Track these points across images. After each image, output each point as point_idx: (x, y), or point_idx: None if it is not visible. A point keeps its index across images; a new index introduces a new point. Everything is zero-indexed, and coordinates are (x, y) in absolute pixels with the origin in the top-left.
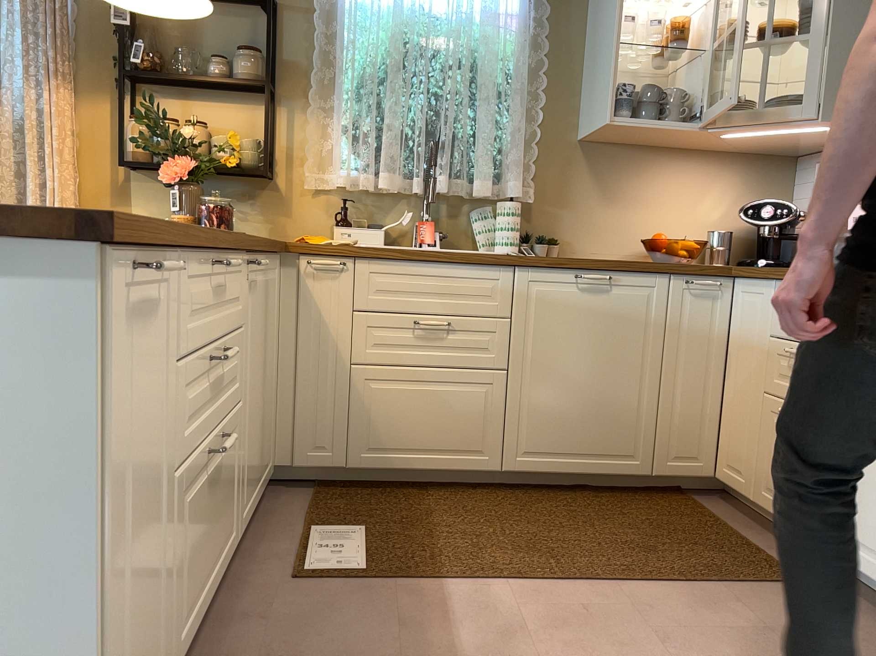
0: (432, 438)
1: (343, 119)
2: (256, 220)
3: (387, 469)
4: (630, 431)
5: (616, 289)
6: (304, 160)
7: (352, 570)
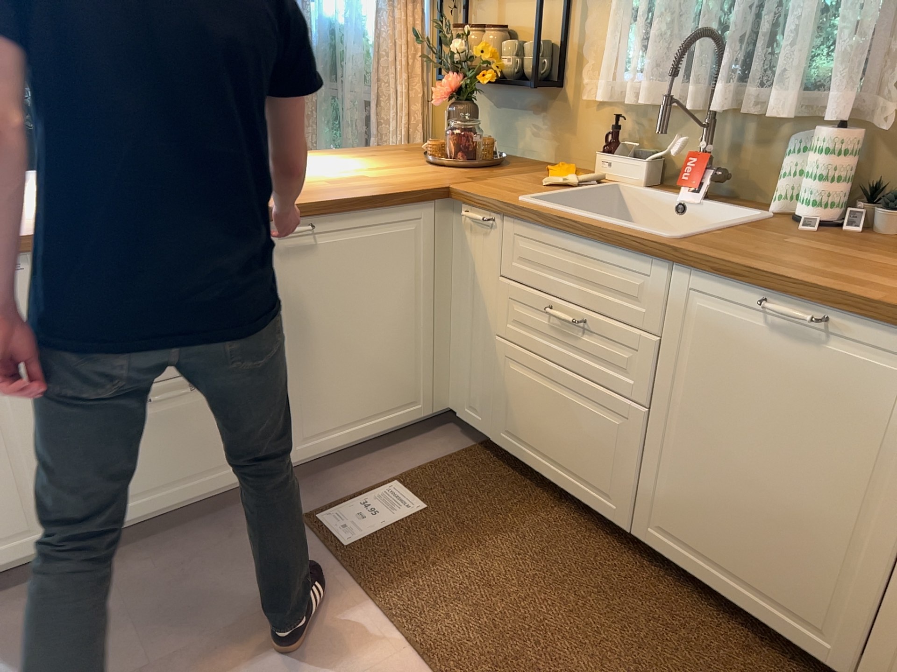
0: (560, 450)
1: (612, 7)
2: (544, 138)
3: (521, 460)
4: (820, 590)
5: (834, 344)
6: (590, 63)
7: (341, 539)
